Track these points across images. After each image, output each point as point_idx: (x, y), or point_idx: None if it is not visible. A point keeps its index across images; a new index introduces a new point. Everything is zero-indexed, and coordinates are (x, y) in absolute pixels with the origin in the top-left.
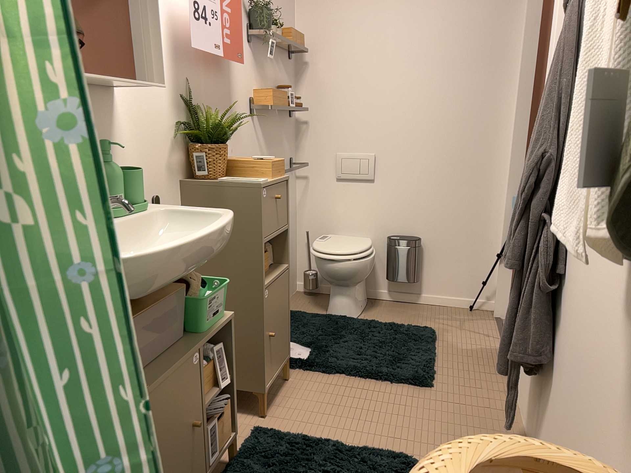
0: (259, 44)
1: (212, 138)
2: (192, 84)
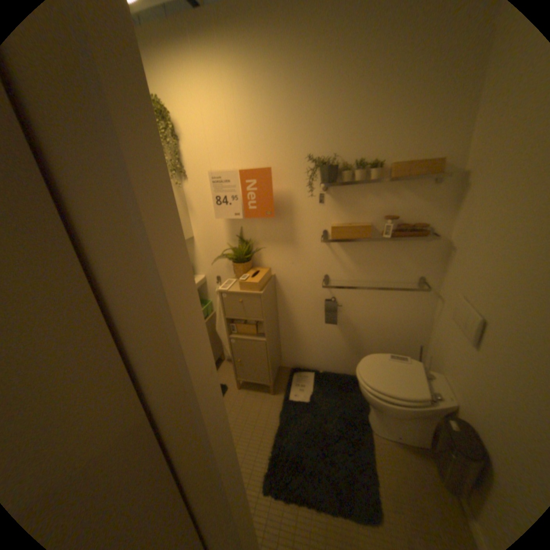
0: (345, 186)
1: (235, 260)
2: (245, 229)
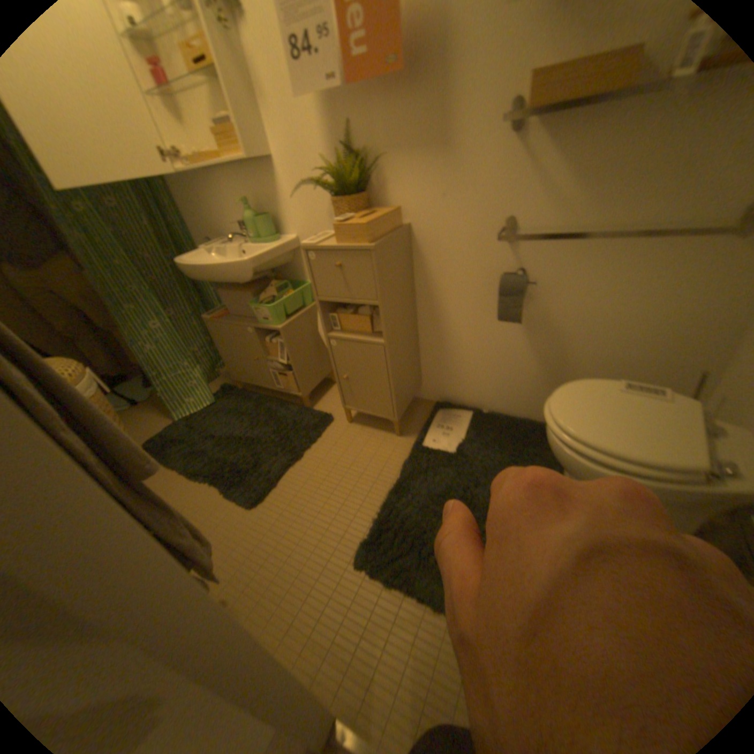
0: None
1: (335, 187)
2: (354, 119)
